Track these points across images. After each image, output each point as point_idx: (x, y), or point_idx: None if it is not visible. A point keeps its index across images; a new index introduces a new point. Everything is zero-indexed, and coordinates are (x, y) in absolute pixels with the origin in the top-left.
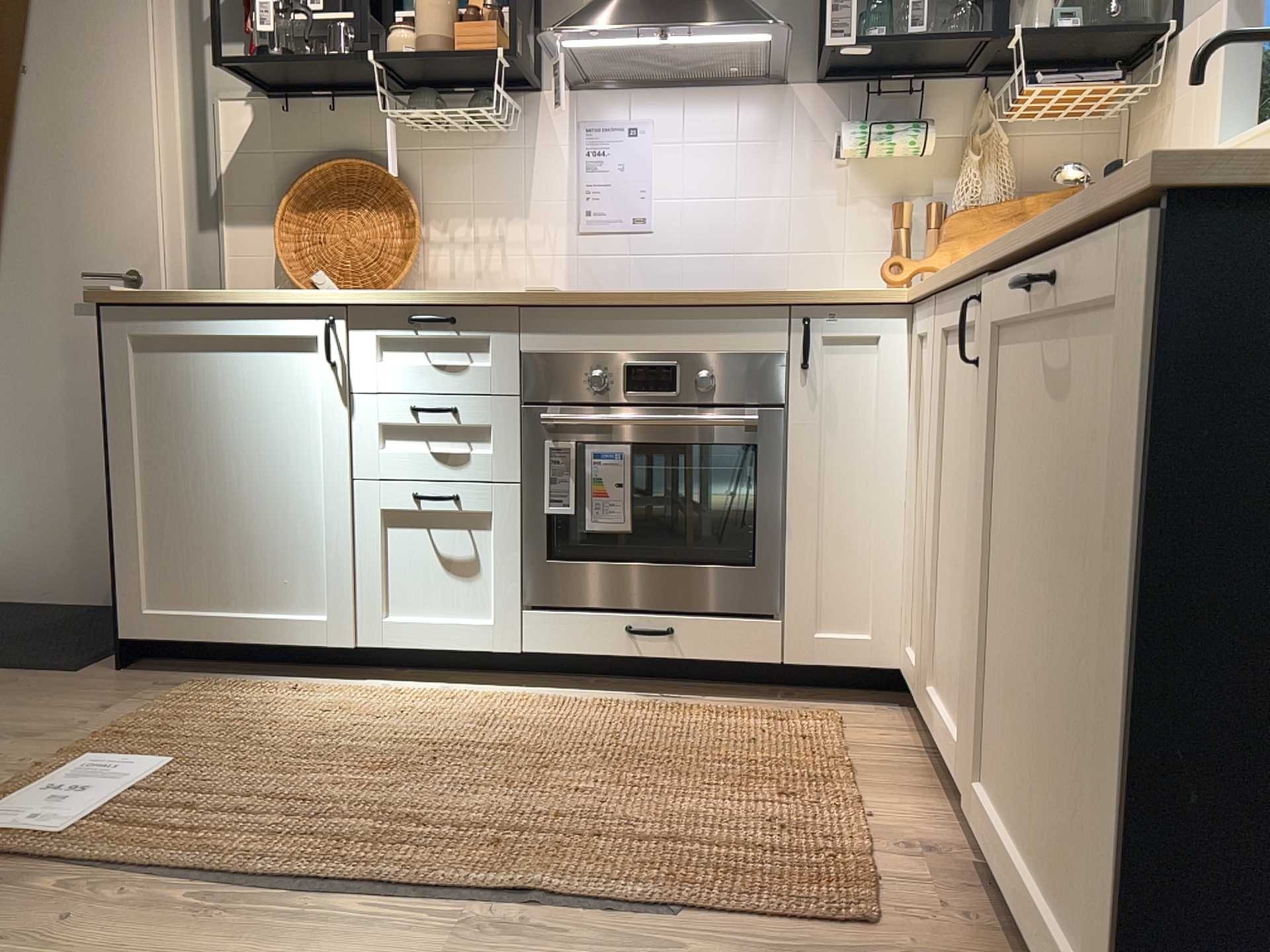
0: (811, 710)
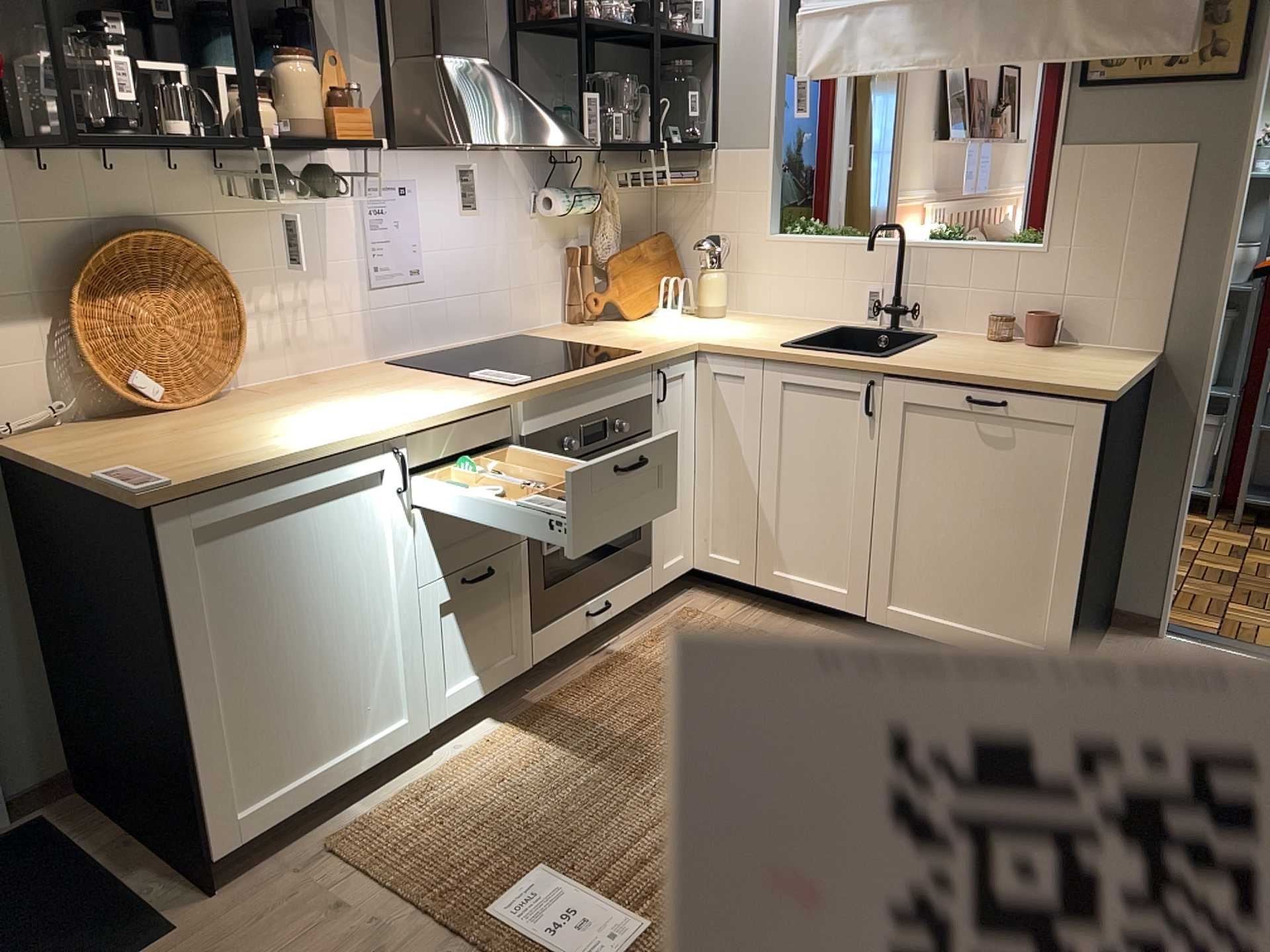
0: (668, 614)
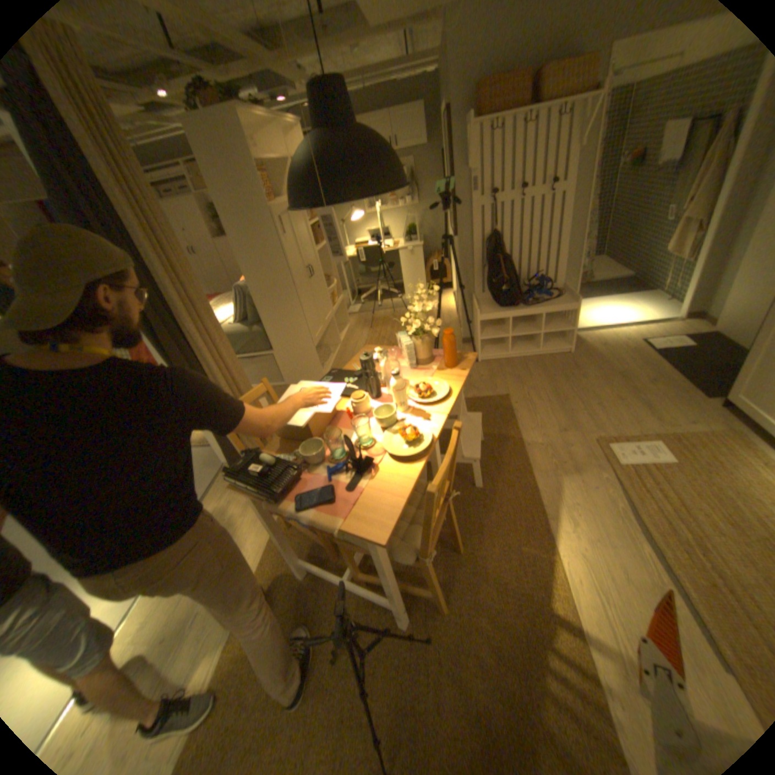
0: None
